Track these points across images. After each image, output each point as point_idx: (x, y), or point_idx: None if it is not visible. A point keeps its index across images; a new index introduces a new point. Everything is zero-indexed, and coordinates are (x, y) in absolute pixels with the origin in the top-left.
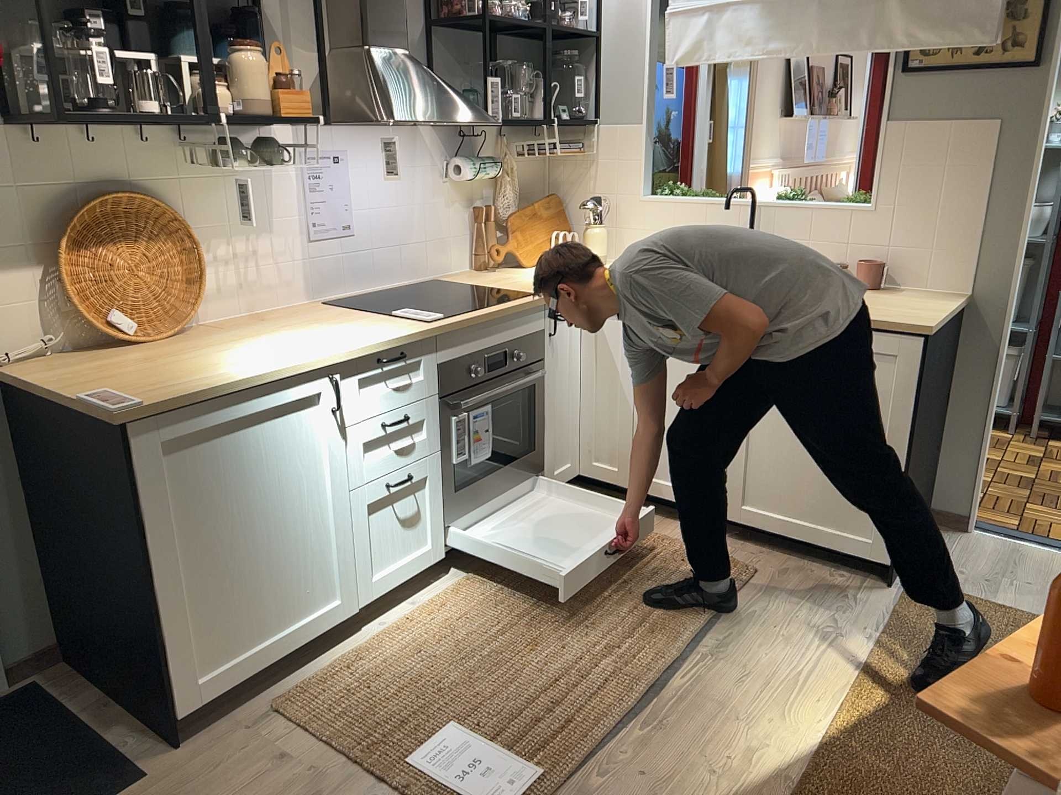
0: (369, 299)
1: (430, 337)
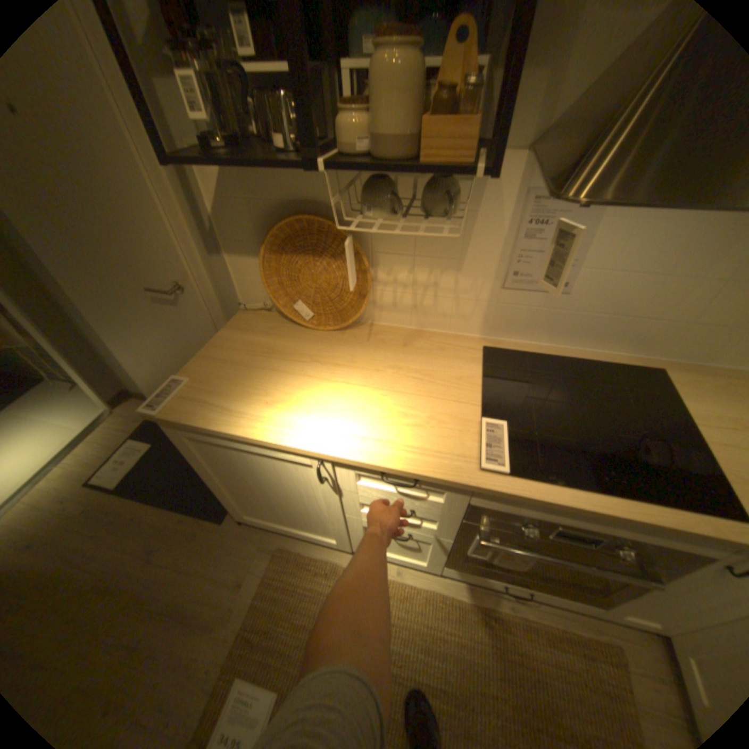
0: (557, 353)
1: (463, 485)
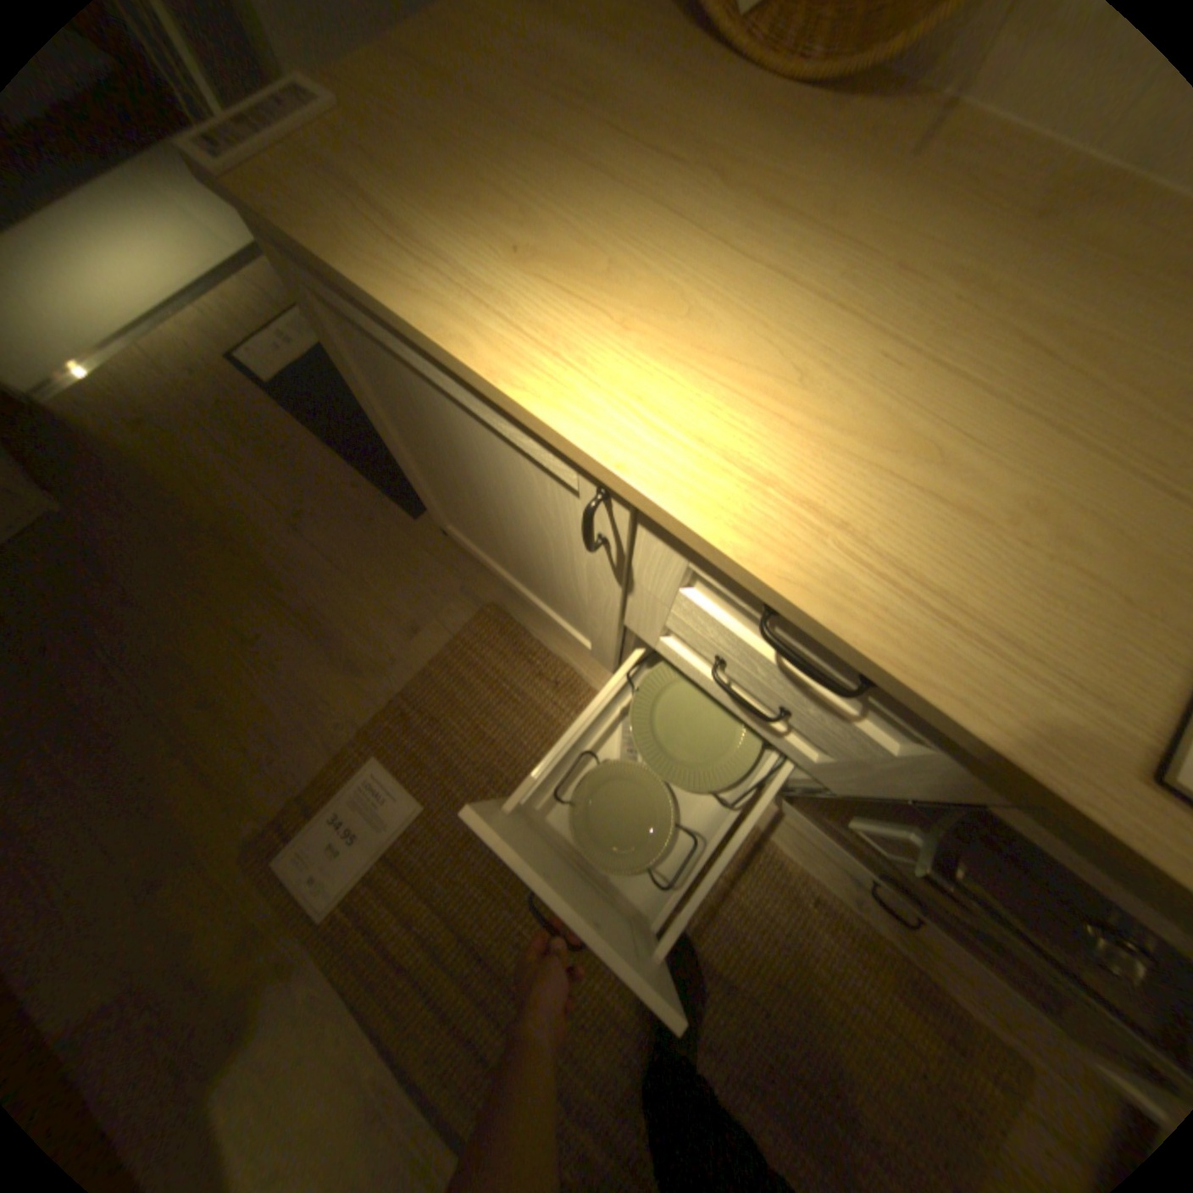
0: None
1: (1044, 788)
